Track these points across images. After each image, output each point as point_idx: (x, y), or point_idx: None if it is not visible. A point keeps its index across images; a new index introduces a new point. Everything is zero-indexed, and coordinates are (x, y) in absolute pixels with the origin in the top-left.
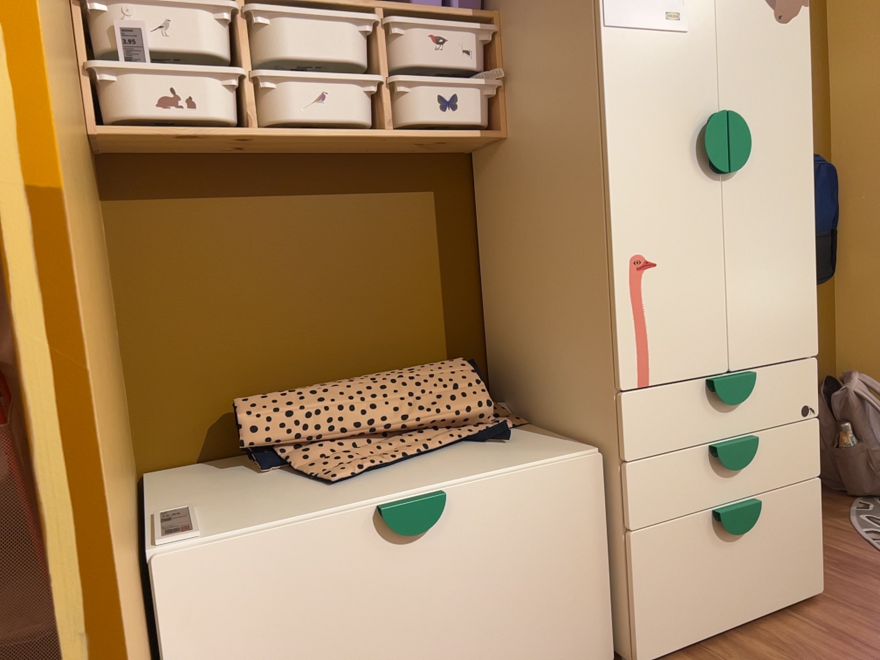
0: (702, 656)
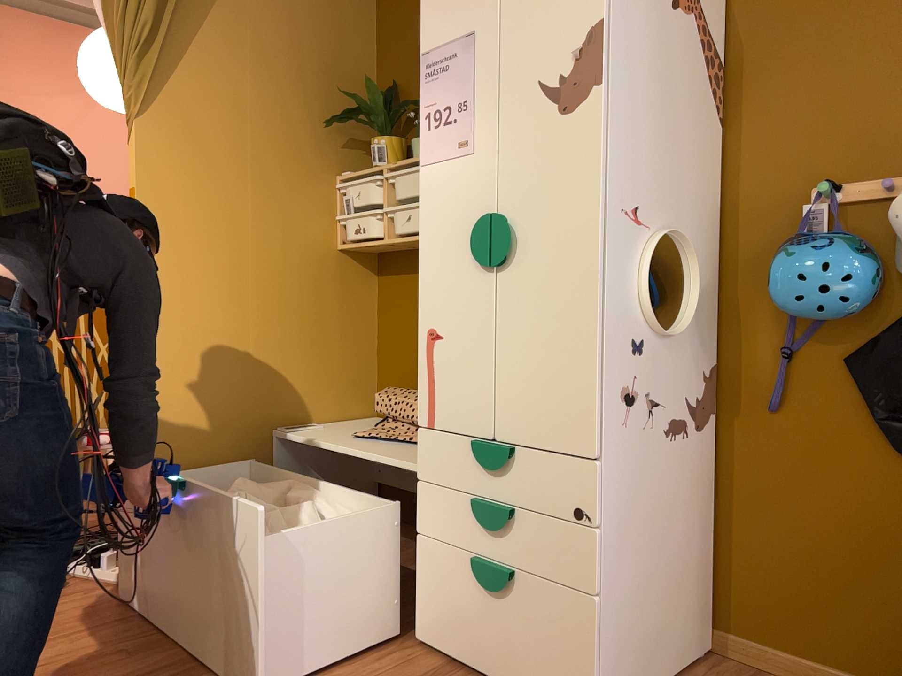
0: (446, 668)
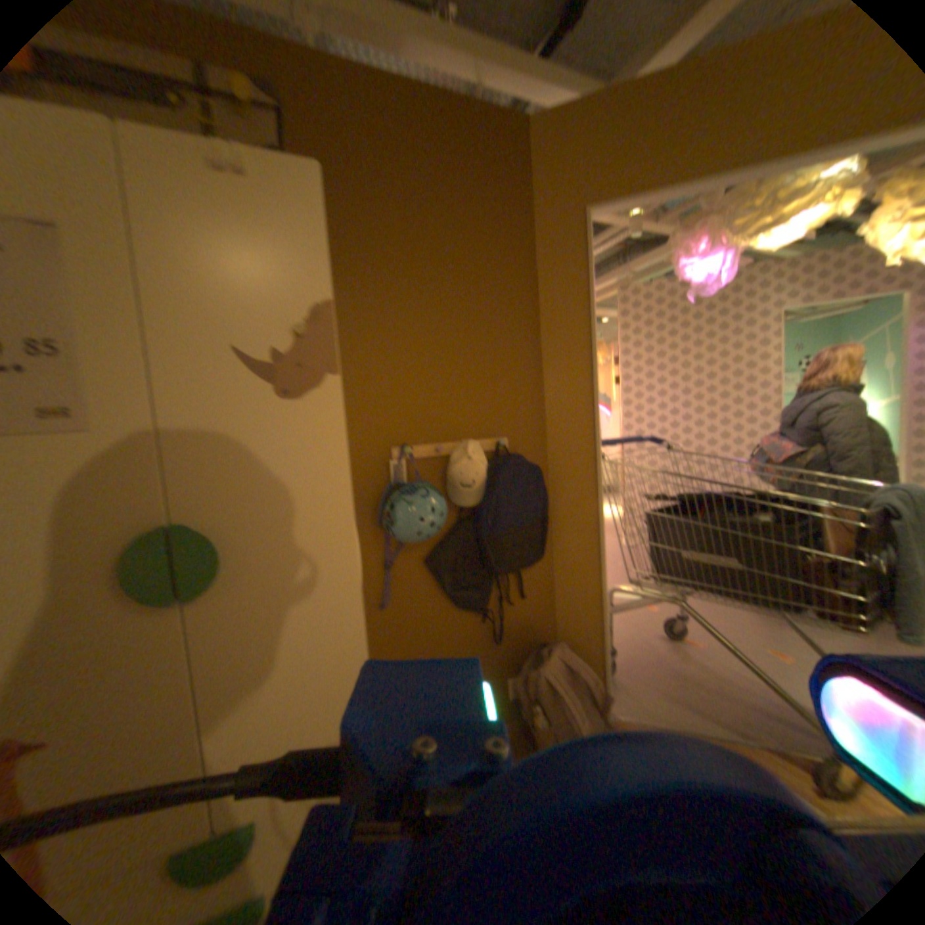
0: None
